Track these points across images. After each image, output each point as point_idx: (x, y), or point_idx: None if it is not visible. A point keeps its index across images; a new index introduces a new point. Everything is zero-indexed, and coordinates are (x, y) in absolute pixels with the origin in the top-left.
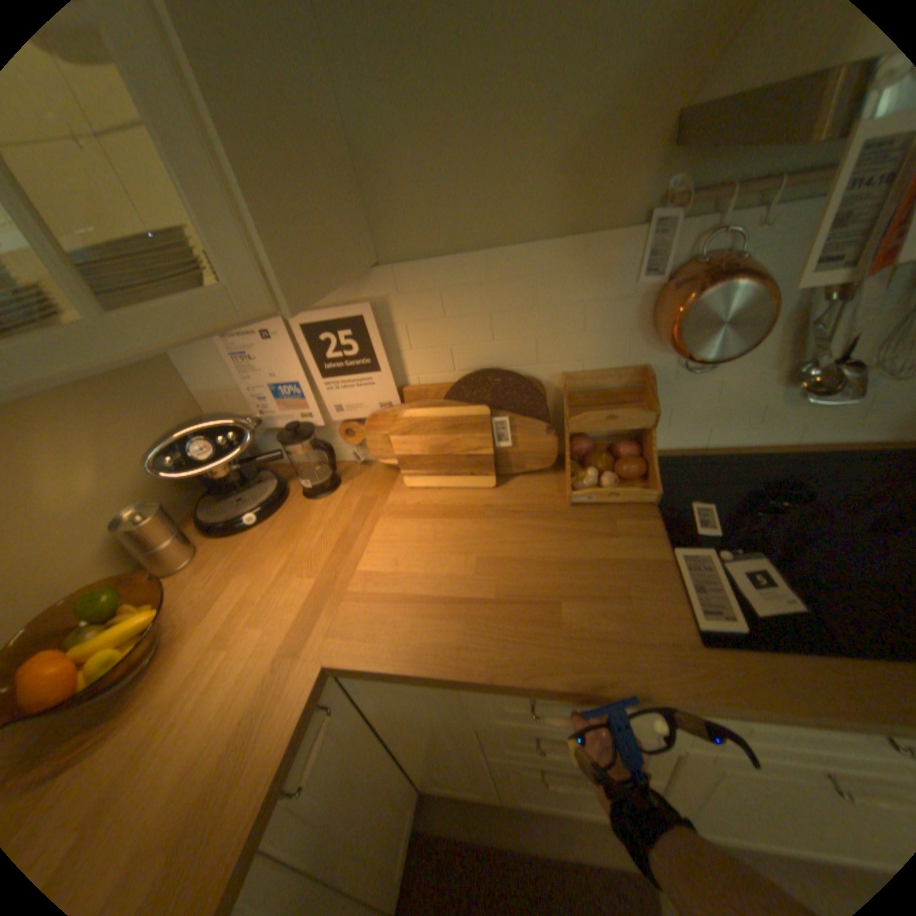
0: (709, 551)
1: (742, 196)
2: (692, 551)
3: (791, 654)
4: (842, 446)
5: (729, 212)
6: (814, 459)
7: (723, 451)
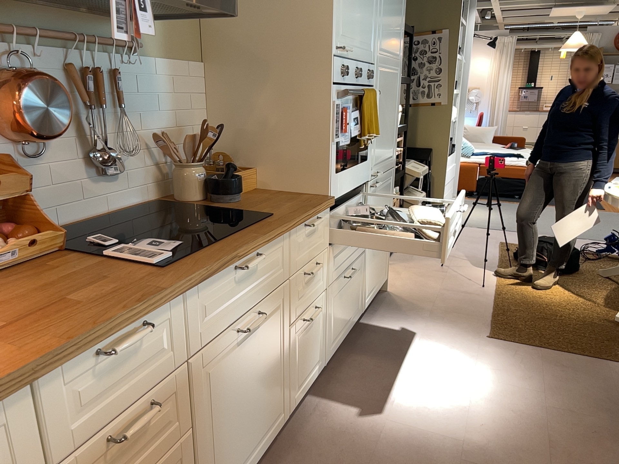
0: (119, 246)
1: (16, 39)
2: (111, 249)
3: (190, 255)
4: (127, 209)
5: (14, 46)
6: (121, 217)
7: (70, 227)
